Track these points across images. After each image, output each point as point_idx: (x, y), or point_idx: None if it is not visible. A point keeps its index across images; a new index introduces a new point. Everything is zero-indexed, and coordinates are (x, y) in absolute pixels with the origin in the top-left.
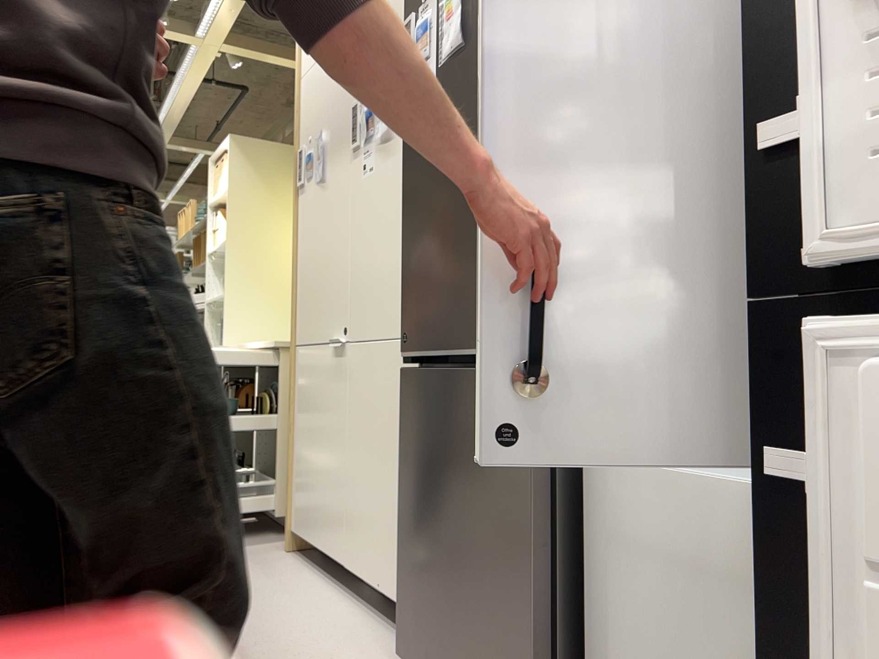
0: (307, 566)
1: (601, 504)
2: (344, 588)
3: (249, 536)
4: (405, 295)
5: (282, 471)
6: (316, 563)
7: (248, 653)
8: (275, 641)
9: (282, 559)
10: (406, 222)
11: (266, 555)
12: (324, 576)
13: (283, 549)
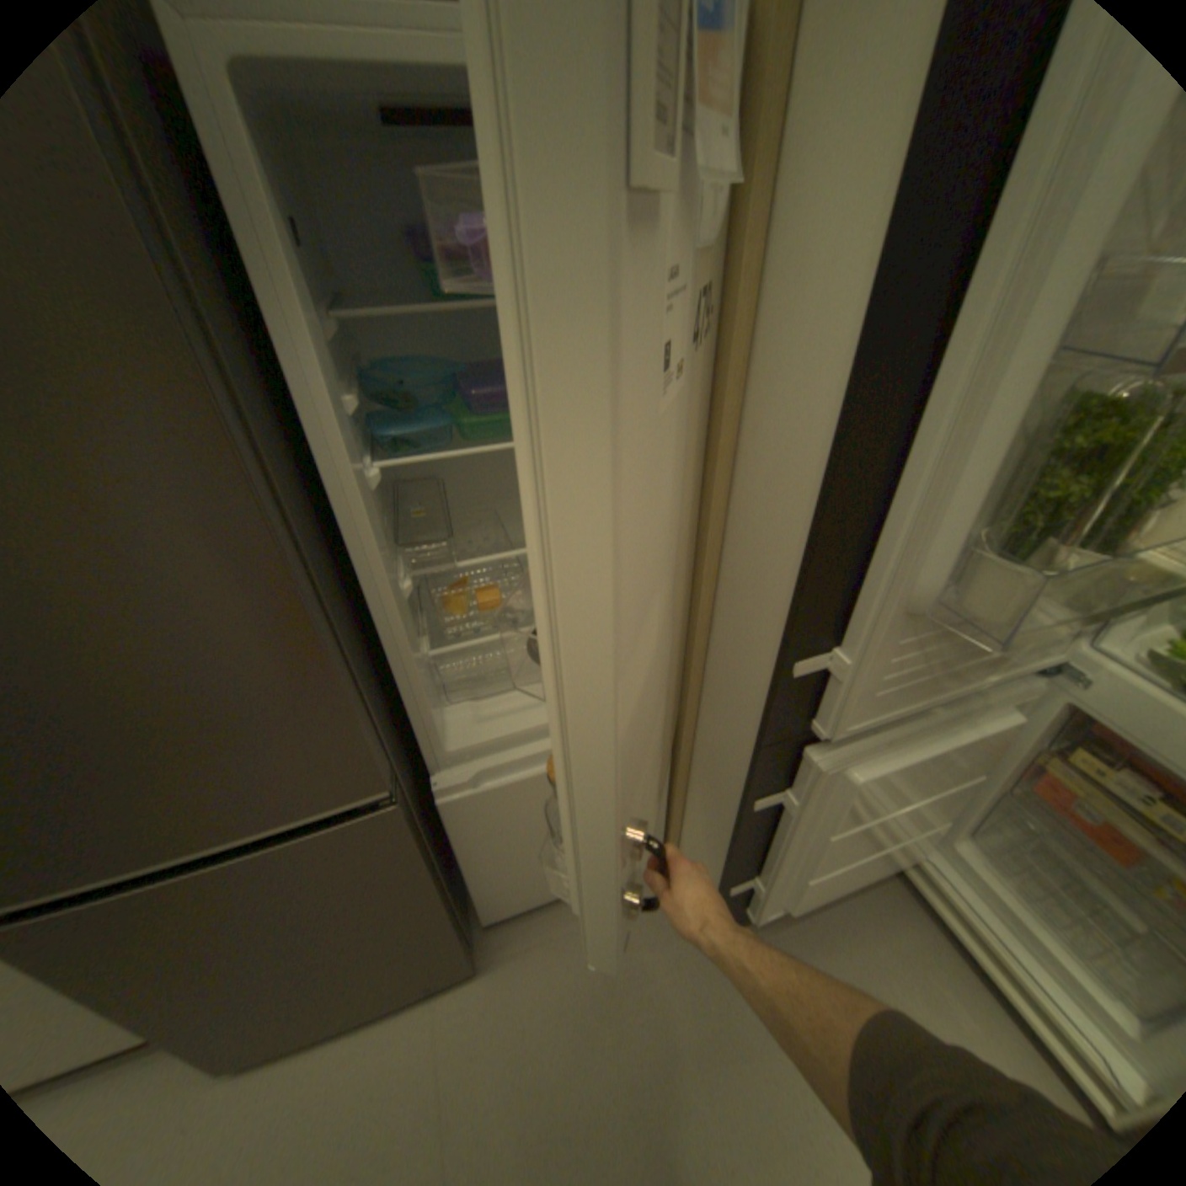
0: None
1: (459, 821)
2: None
3: None
4: None
5: None
6: None
7: None
8: None
9: None
10: None
11: None
12: None
13: None
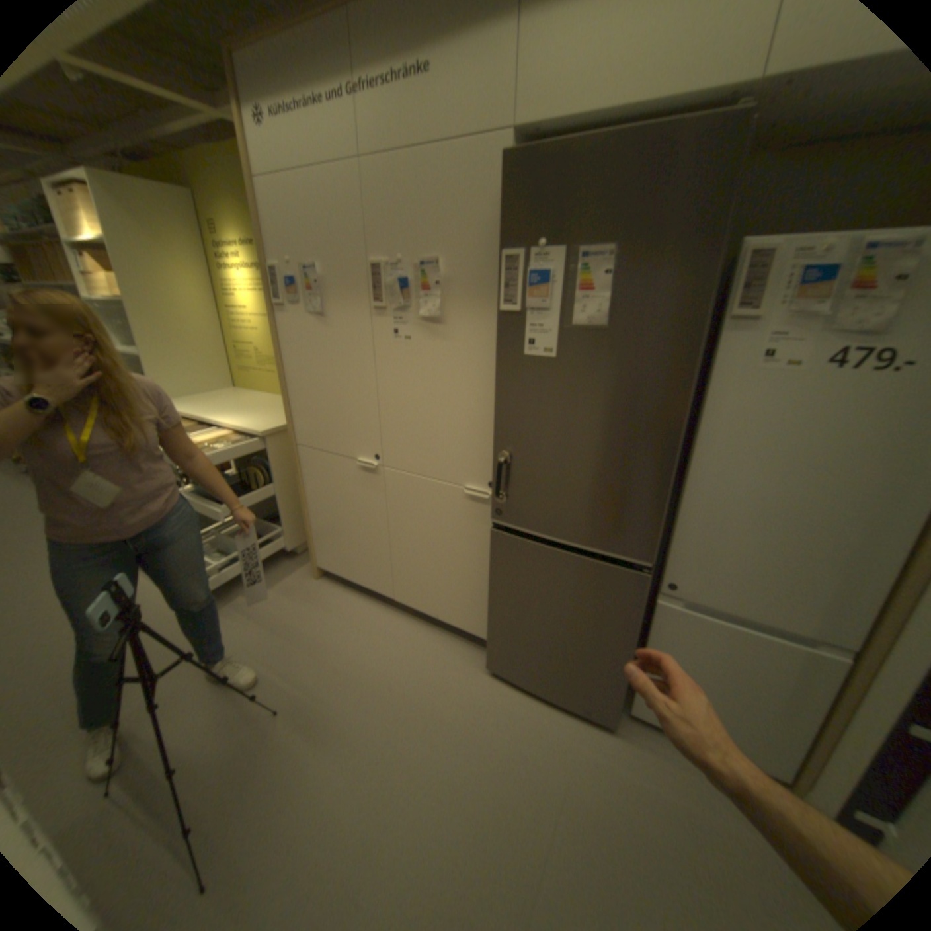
0: (344, 590)
1: (664, 623)
2: (388, 605)
3: (270, 568)
4: (499, 483)
5: (285, 522)
6: (347, 584)
7: (389, 696)
8: (394, 676)
9: (320, 588)
10: (501, 431)
11: (304, 587)
12: (366, 597)
13: (310, 577)
